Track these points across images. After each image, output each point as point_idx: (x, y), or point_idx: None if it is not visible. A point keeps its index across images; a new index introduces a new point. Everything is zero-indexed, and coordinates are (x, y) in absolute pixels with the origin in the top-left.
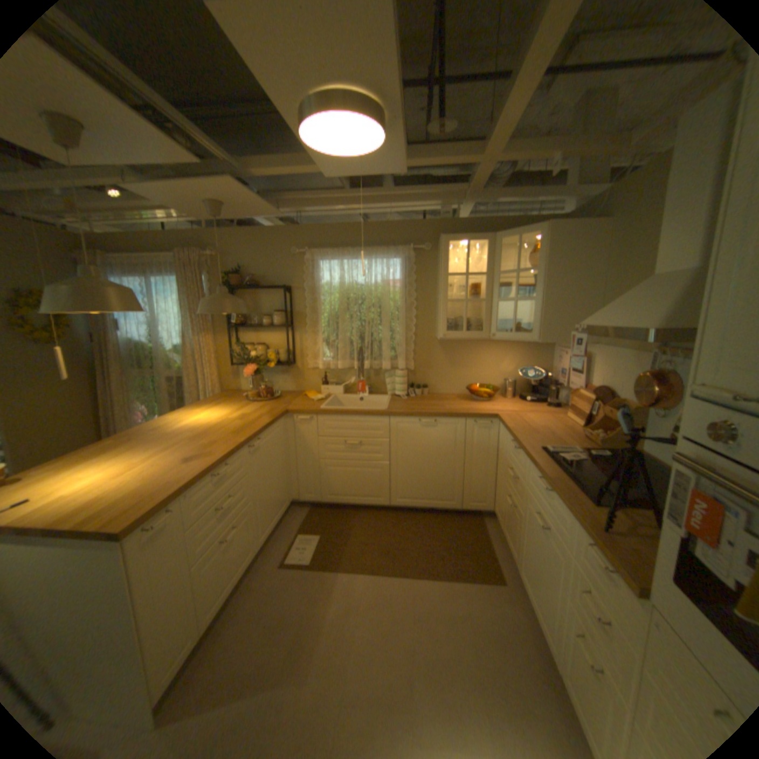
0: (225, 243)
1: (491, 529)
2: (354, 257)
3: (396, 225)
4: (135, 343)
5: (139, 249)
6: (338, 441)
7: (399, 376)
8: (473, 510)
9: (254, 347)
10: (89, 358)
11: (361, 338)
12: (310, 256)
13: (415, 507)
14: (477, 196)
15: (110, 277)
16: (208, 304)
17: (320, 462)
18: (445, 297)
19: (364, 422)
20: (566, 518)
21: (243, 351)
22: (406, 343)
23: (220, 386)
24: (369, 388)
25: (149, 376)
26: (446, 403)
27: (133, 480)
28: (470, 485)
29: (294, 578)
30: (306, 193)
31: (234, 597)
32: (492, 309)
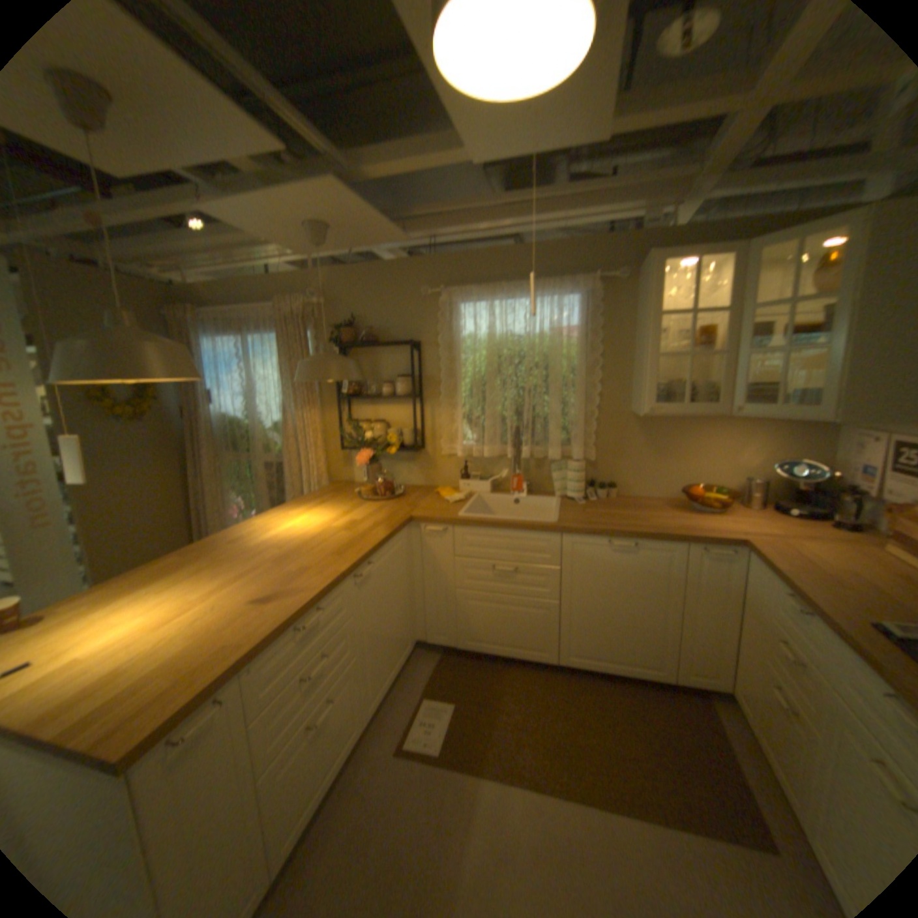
0: (335, 287)
1: (729, 725)
2: (509, 297)
3: (573, 244)
4: (230, 420)
5: (234, 302)
6: (483, 565)
7: (573, 471)
8: (696, 689)
9: (371, 426)
10: (180, 439)
11: (516, 413)
12: (446, 299)
13: (599, 673)
14: (712, 184)
15: (202, 339)
16: (306, 369)
17: (456, 593)
18: (655, 349)
19: (522, 540)
20: None
21: (356, 432)
22: (584, 420)
23: (328, 477)
24: (527, 487)
25: (245, 462)
26: (650, 514)
27: (179, 637)
28: (692, 649)
29: (417, 779)
30: (442, 206)
31: (329, 801)
32: (738, 367)
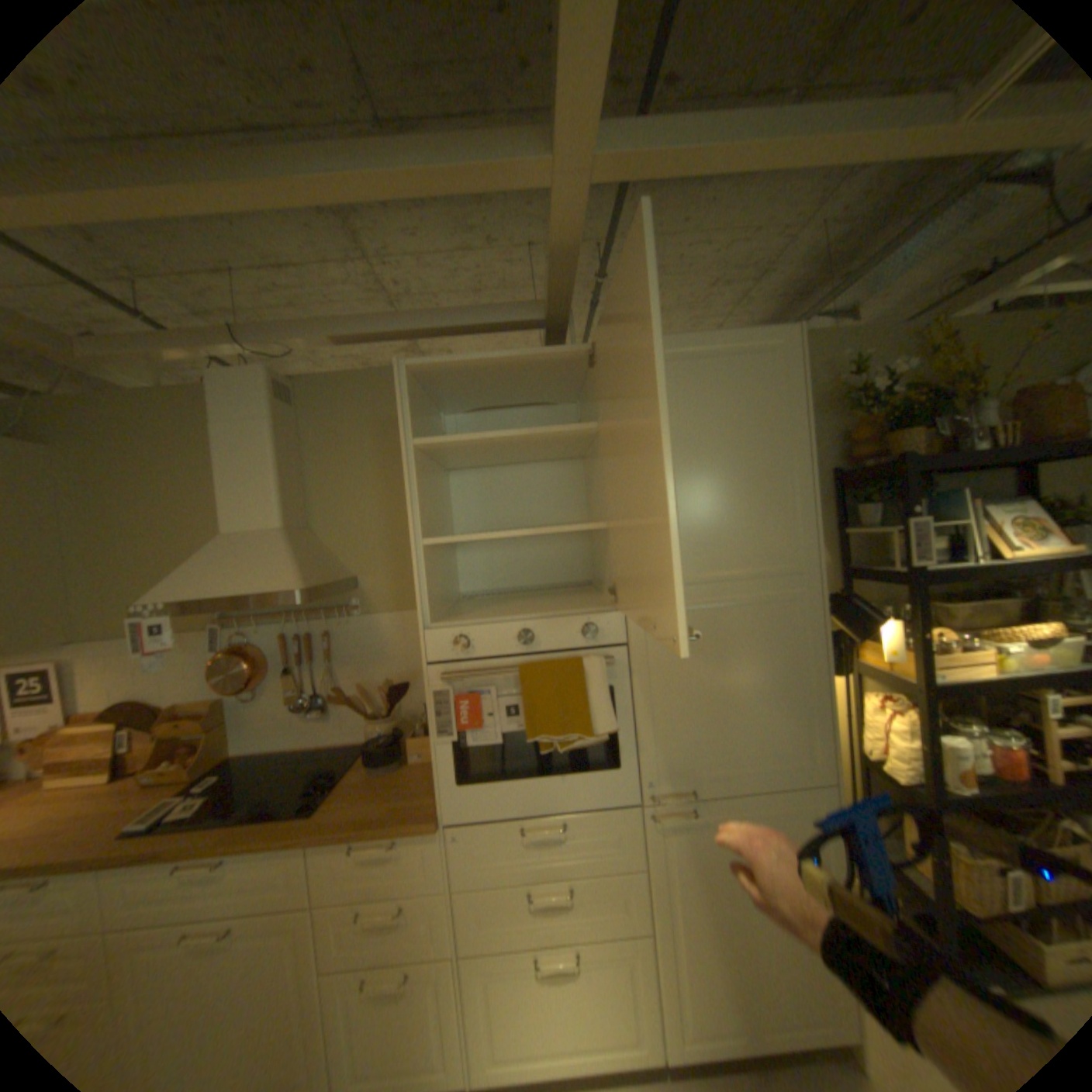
0: None
1: None
2: None
3: None
4: None
5: None
6: None
7: None
8: None
9: None
10: None
11: None
12: None
13: None
14: None
15: None
16: None
17: None
18: None
19: None
20: (271, 872)
21: None
22: None
23: None
24: None
25: None
26: None
27: None
28: None
29: None
30: None
31: None
32: None
